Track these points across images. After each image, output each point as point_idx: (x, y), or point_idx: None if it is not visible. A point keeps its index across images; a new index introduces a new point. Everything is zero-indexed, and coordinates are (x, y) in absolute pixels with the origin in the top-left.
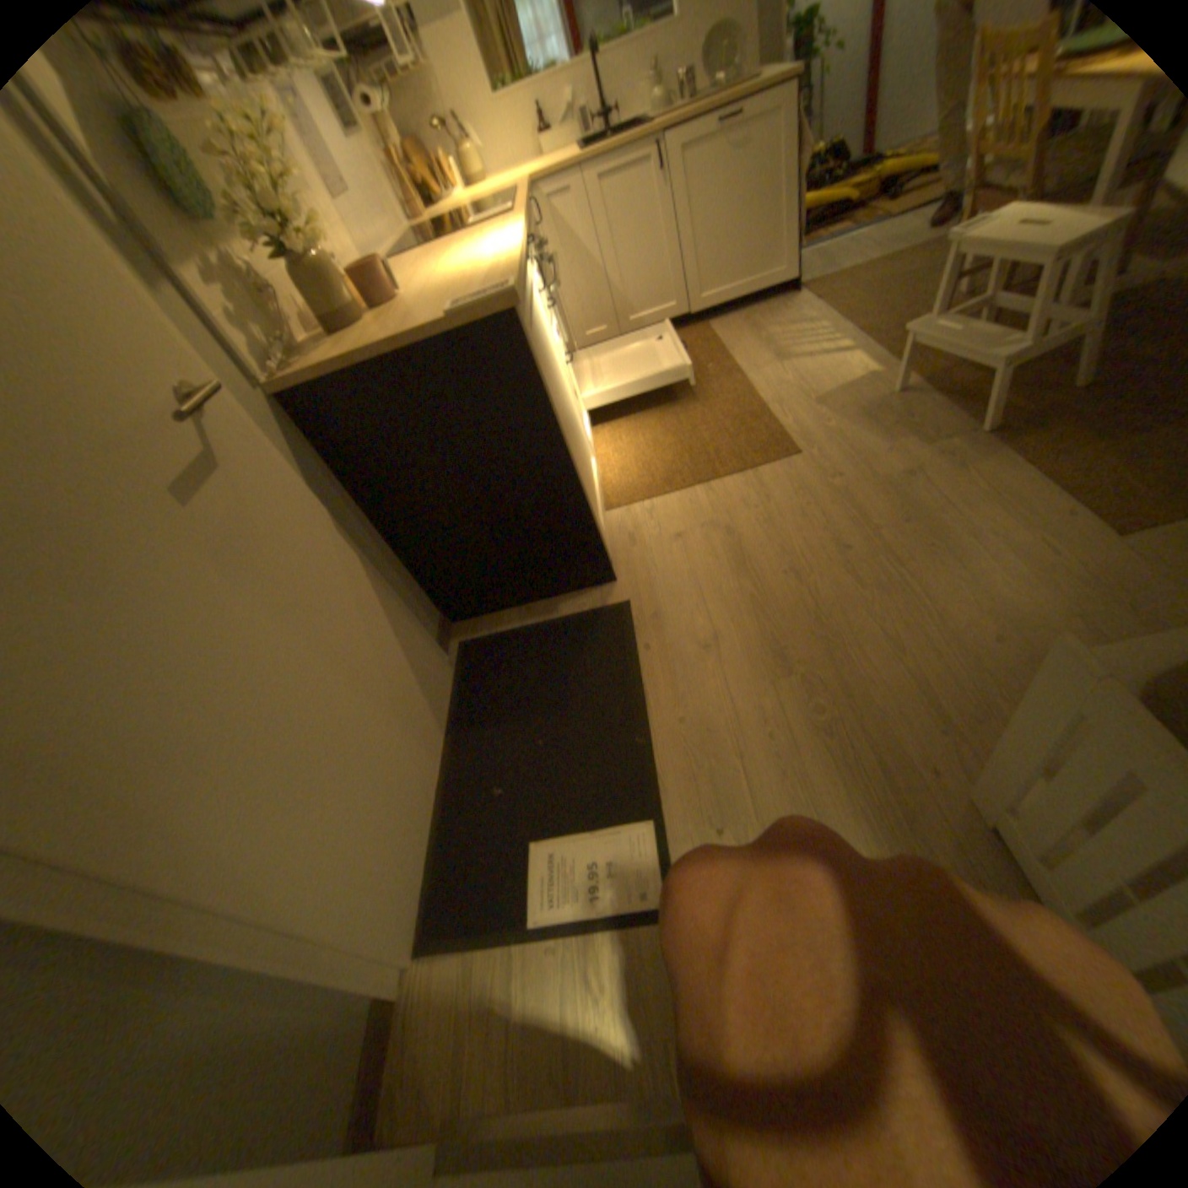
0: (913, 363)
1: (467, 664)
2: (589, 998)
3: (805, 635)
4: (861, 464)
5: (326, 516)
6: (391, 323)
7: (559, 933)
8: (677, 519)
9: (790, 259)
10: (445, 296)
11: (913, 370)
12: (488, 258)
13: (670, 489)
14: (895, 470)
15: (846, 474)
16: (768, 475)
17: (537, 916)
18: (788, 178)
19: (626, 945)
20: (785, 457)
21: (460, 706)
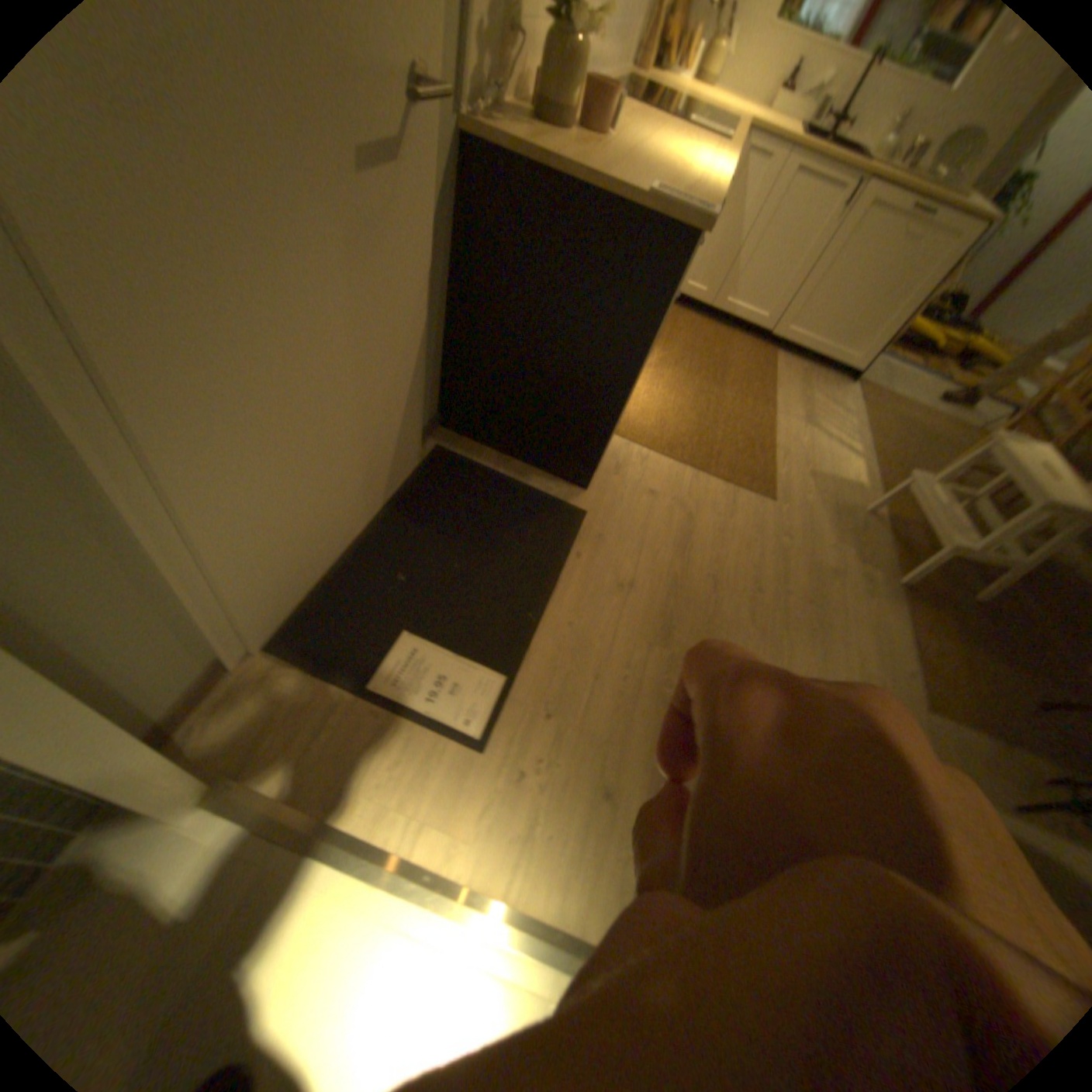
0: (888, 497)
1: (432, 466)
2: (385, 762)
3: (691, 627)
4: (807, 539)
5: (424, 268)
6: (595, 156)
7: (389, 706)
8: (657, 478)
9: (862, 350)
10: (650, 172)
11: (885, 501)
12: (696, 167)
13: (667, 453)
14: (825, 561)
15: (792, 538)
16: (741, 497)
17: (380, 685)
18: (912, 289)
19: (434, 745)
20: (761, 494)
21: (407, 494)
